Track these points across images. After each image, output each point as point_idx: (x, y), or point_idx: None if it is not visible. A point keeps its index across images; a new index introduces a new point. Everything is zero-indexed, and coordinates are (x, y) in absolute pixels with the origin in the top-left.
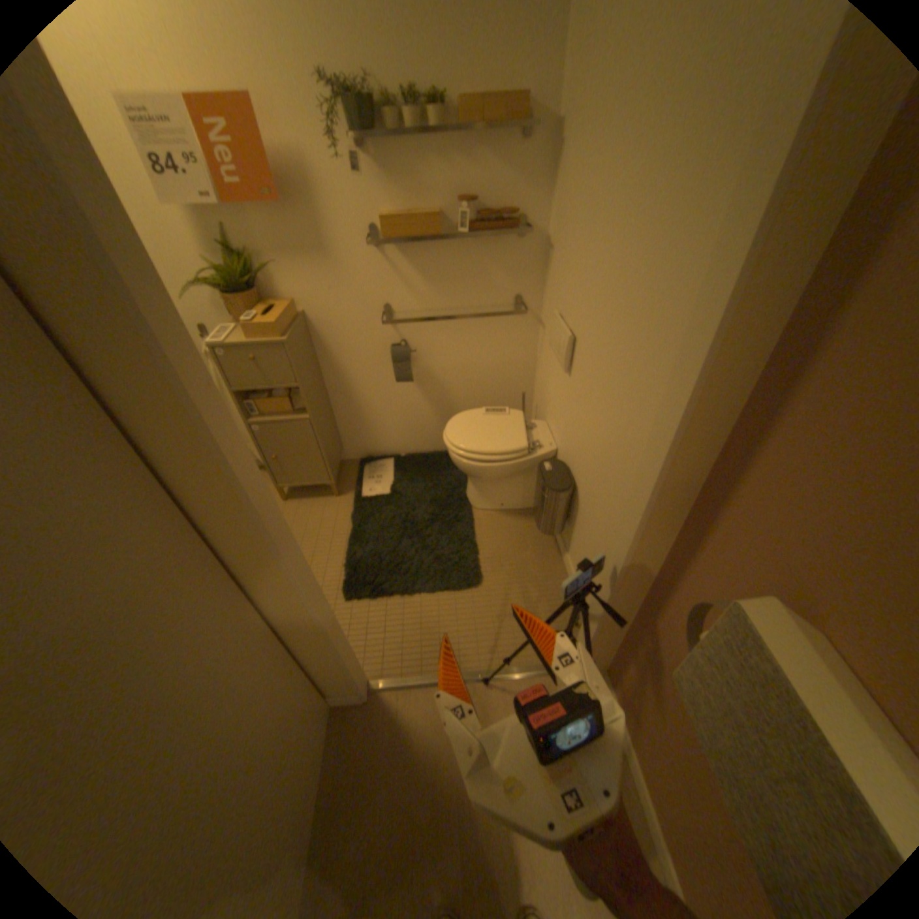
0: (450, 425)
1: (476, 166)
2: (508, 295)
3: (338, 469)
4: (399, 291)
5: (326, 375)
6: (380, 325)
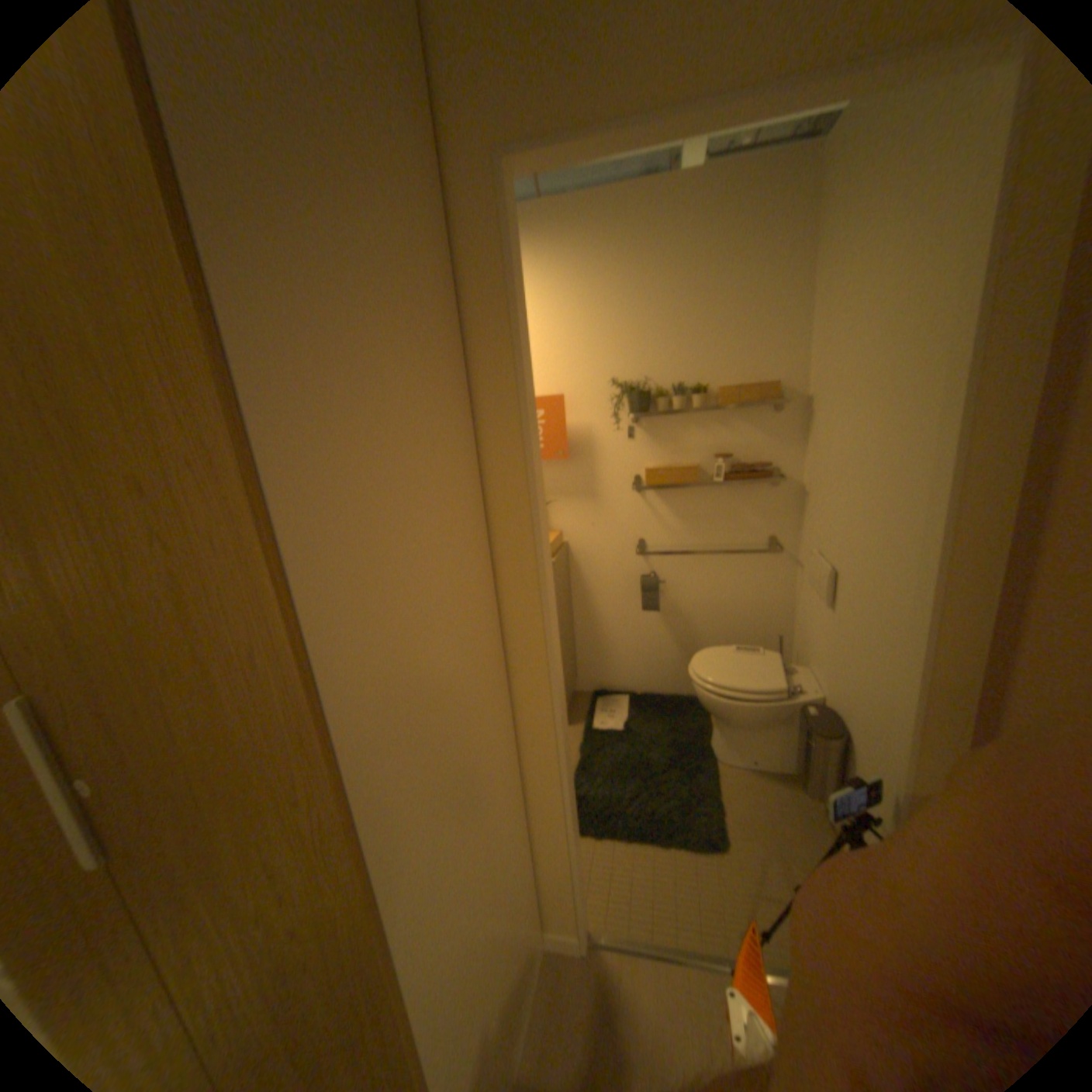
0: (701, 661)
1: (736, 434)
2: (767, 538)
3: (575, 699)
4: (658, 531)
5: (579, 603)
6: (637, 559)
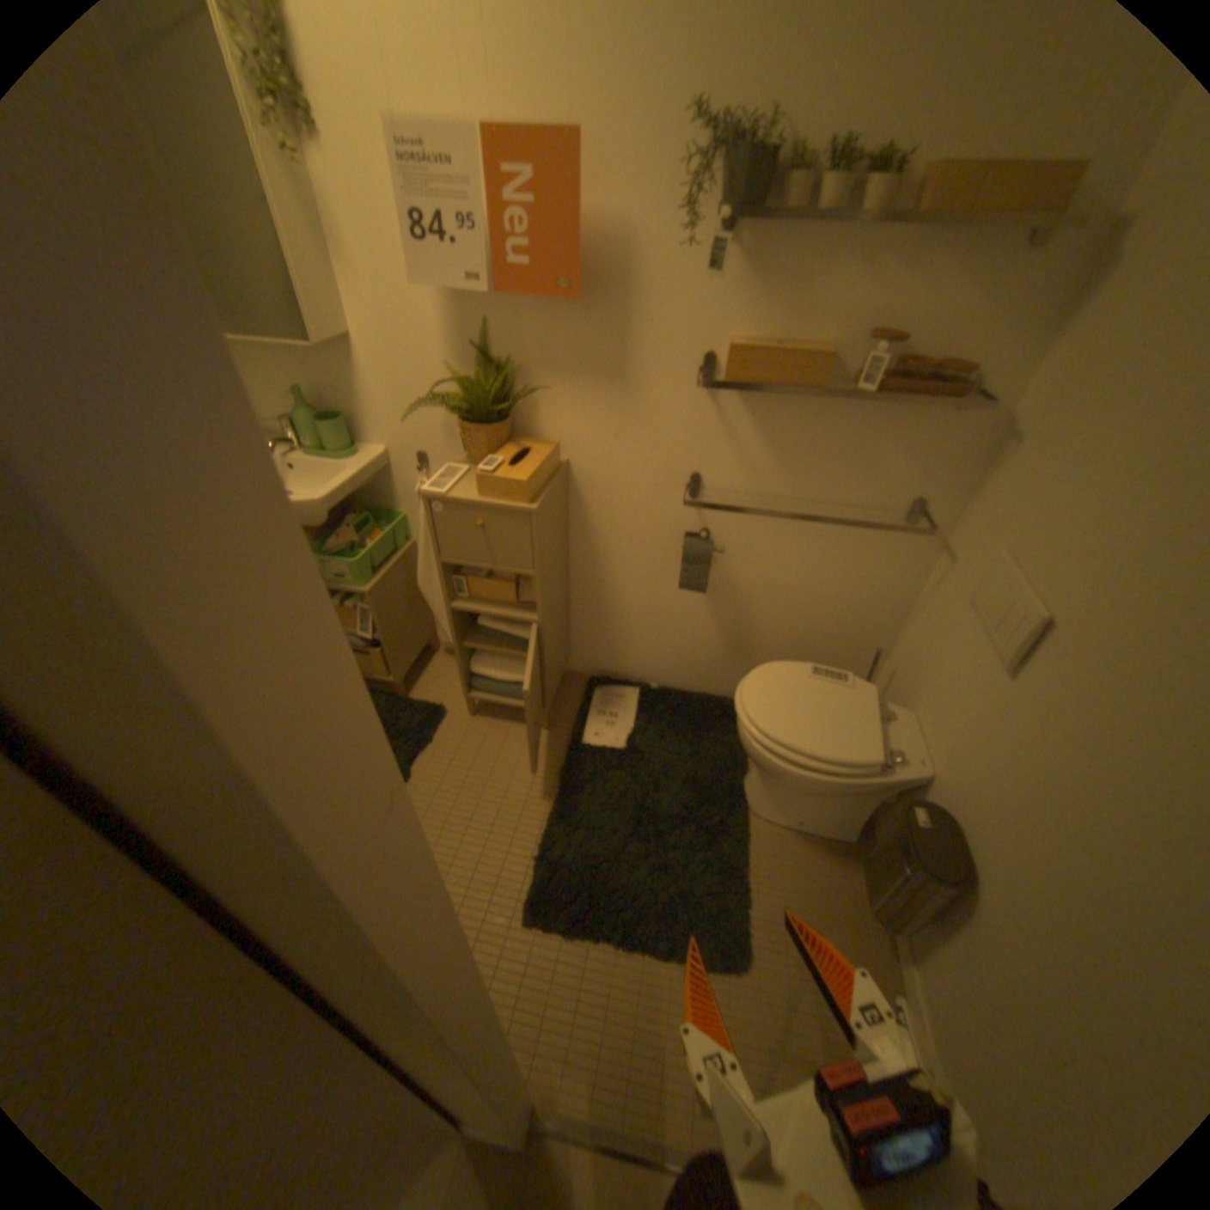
0: (751, 682)
1: (920, 281)
2: (904, 494)
3: (557, 690)
4: (722, 458)
5: (574, 554)
6: (677, 500)
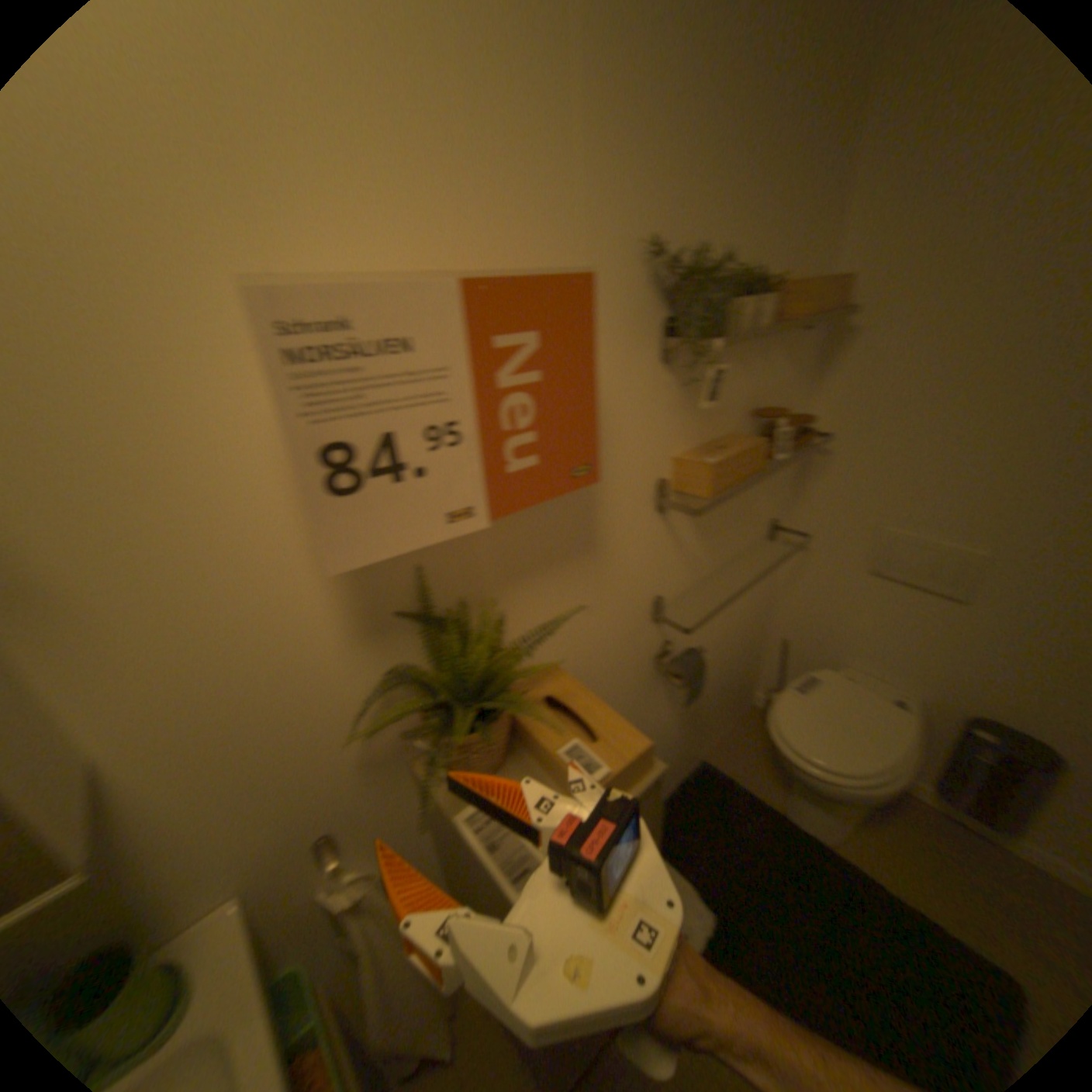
0: (795, 744)
1: (767, 368)
2: (766, 523)
3: None
4: (673, 569)
5: None
6: (644, 633)
